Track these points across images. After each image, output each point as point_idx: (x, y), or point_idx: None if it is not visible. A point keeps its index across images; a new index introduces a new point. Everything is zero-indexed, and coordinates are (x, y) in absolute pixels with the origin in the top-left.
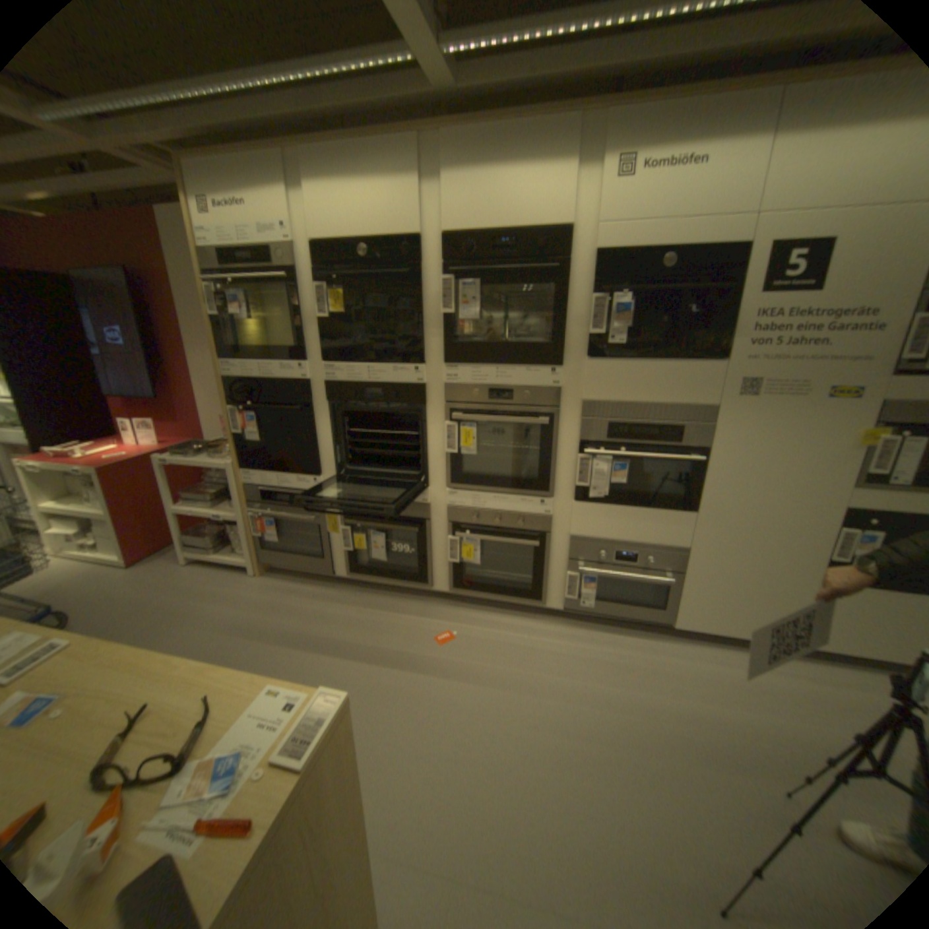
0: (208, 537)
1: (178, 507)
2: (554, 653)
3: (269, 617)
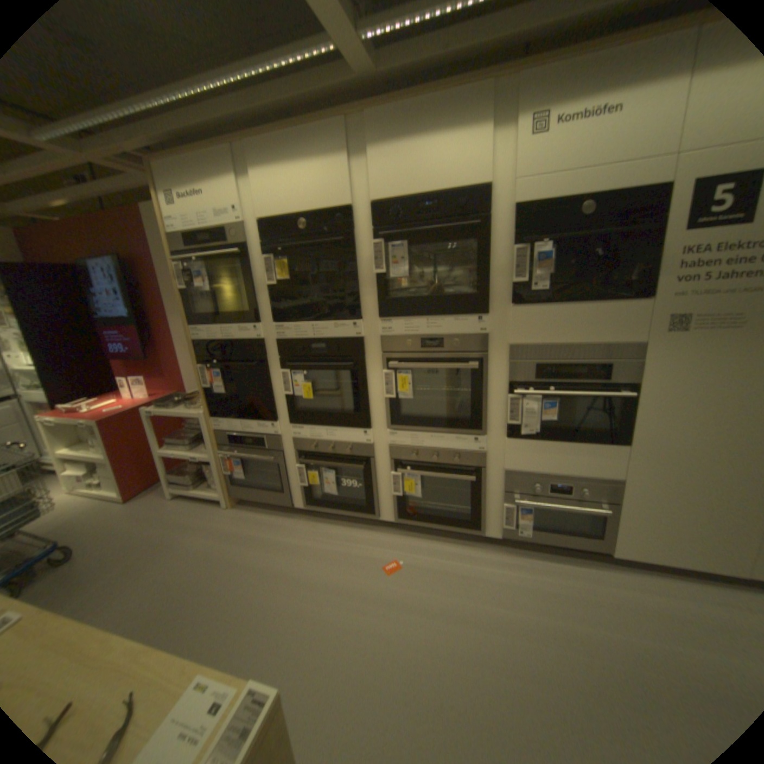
0: (189, 474)
1: (163, 450)
2: (496, 583)
3: (238, 547)
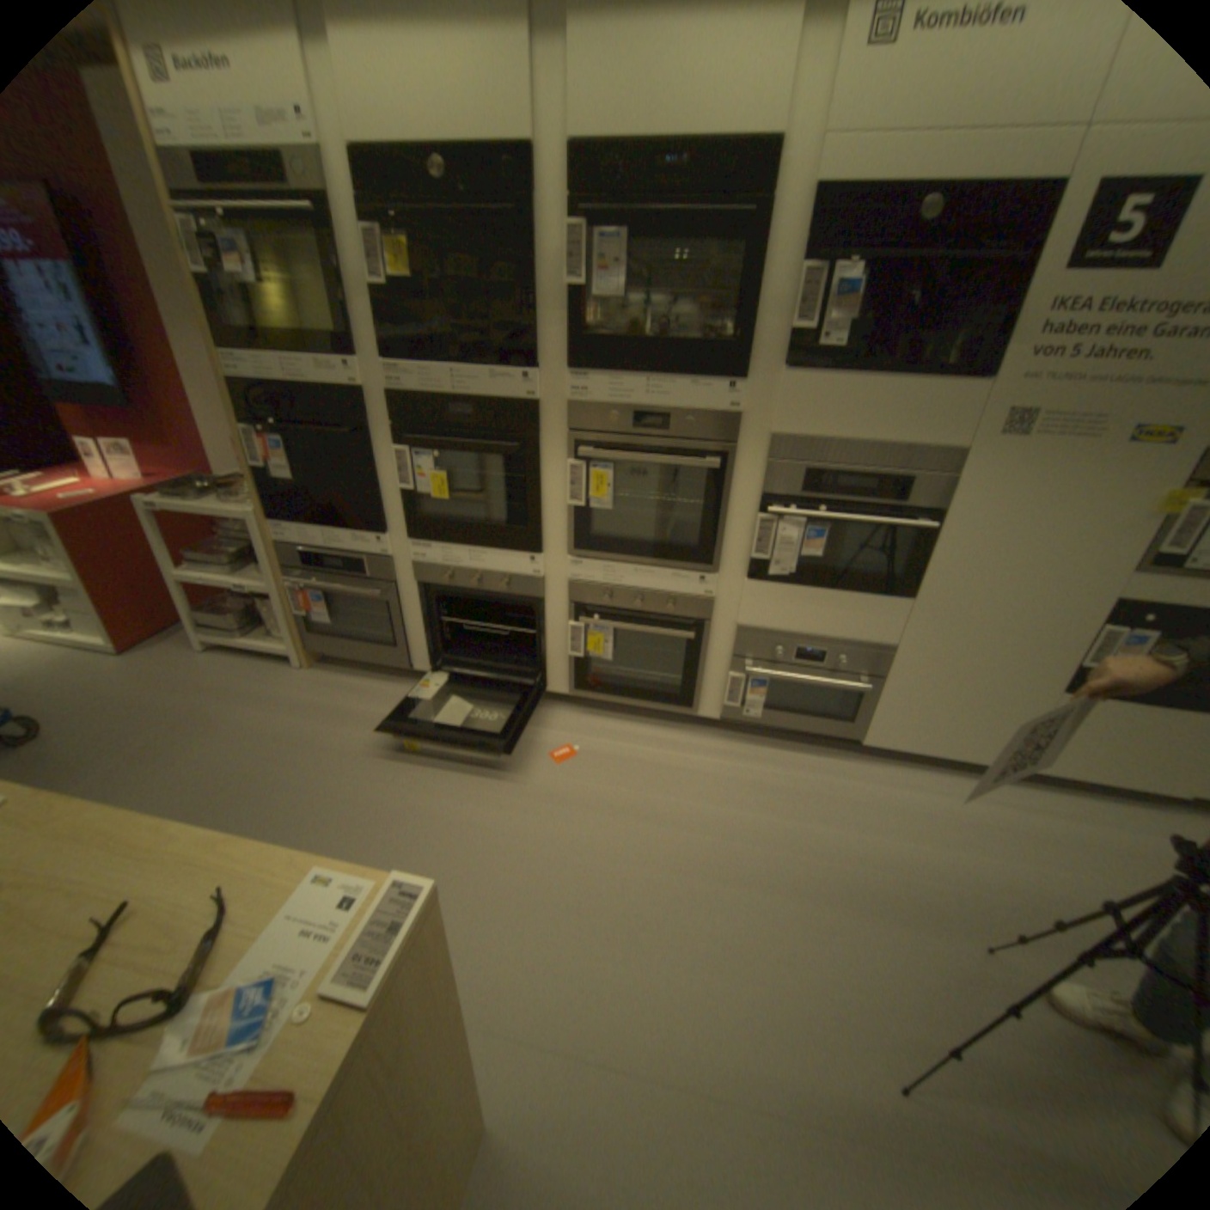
0: (232, 613)
1: (183, 571)
2: (706, 775)
3: (325, 724)
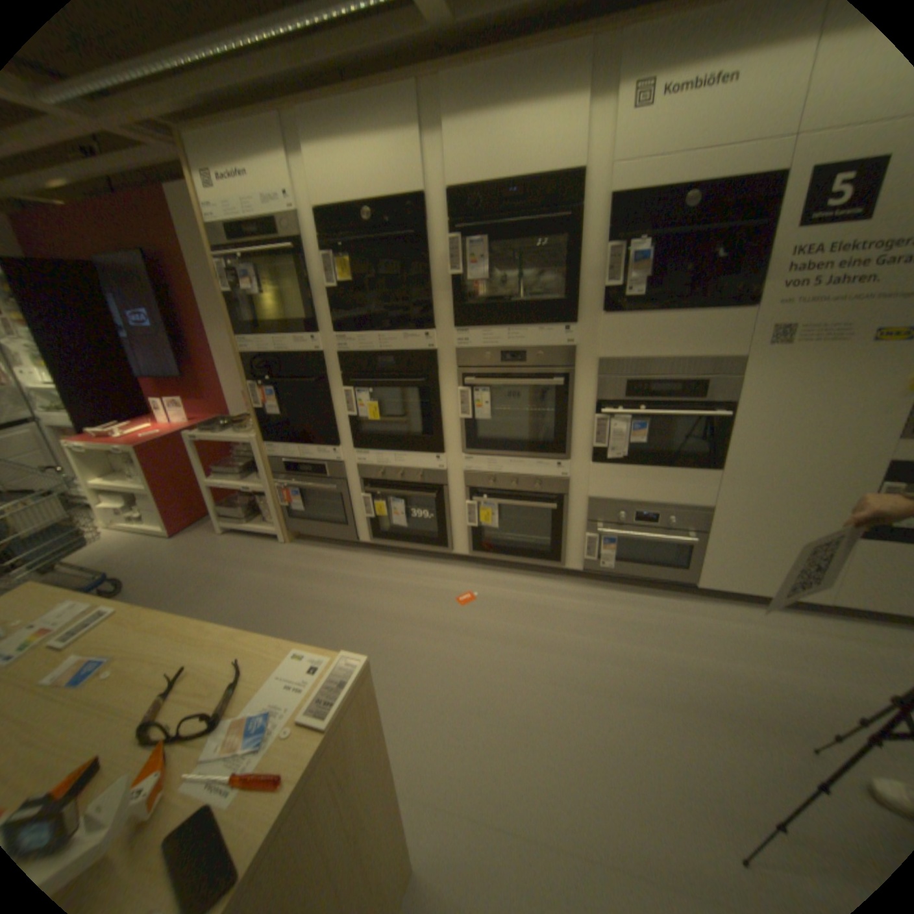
0: (240, 507)
1: (211, 480)
2: (574, 612)
3: (300, 580)
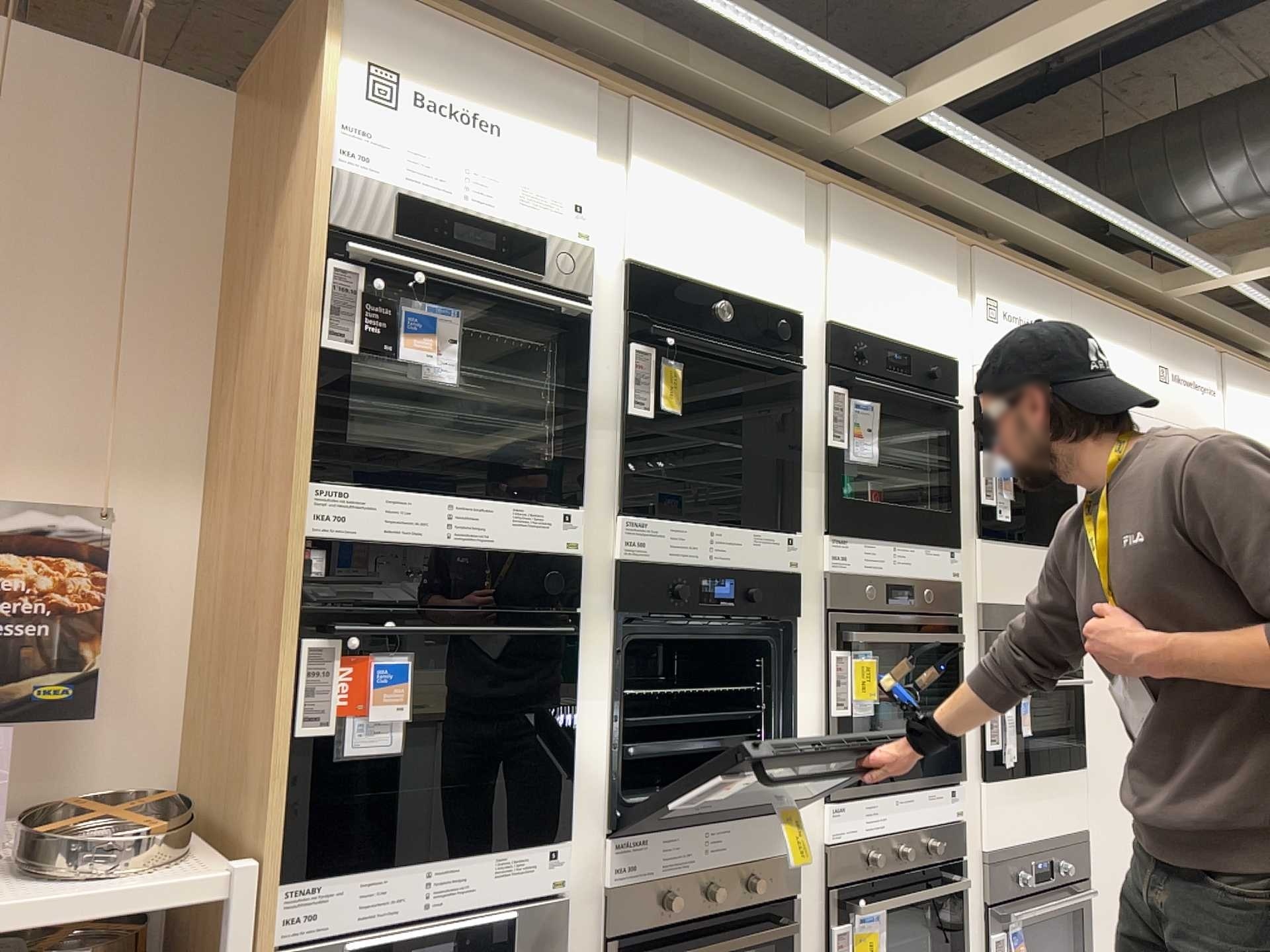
0: None
1: None
2: None
3: None
